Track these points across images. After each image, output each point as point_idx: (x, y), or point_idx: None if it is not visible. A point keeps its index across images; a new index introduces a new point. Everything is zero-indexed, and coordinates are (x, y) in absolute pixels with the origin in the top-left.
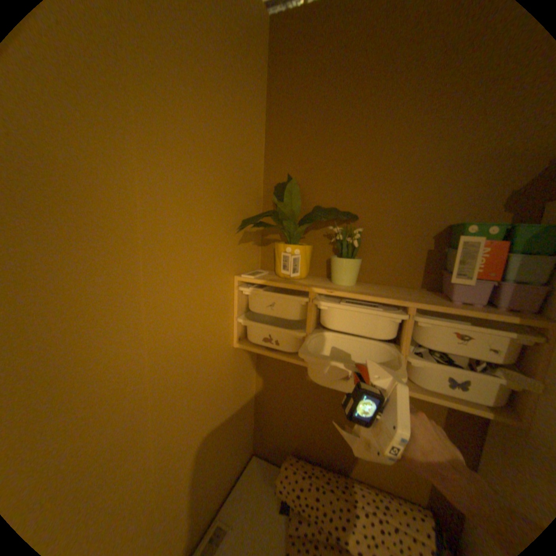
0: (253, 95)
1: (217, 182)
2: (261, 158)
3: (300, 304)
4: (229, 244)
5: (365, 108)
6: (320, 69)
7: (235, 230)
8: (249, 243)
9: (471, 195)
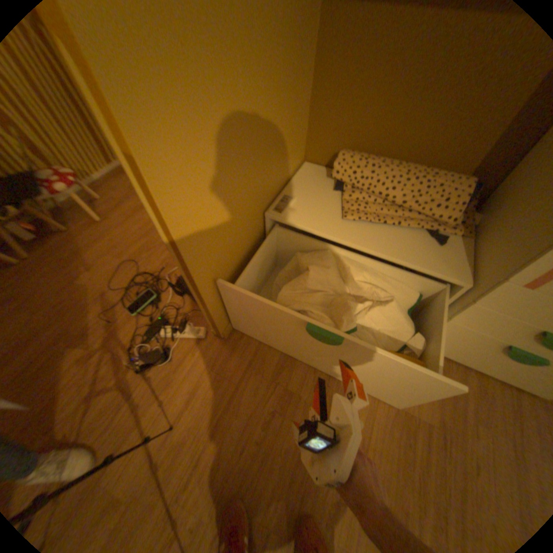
0: None
1: None
2: None
3: None
4: None
5: None
6: None
7: None
8: None
9: None
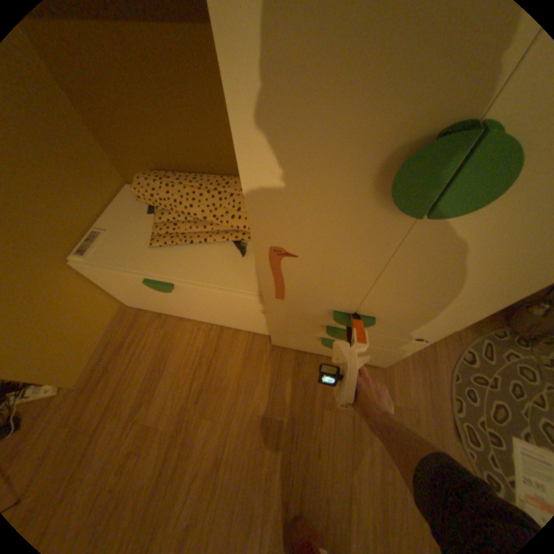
0: None
1: None
2: None
3: None
4: None
5: None
6: None
7: None
8: None
9: None
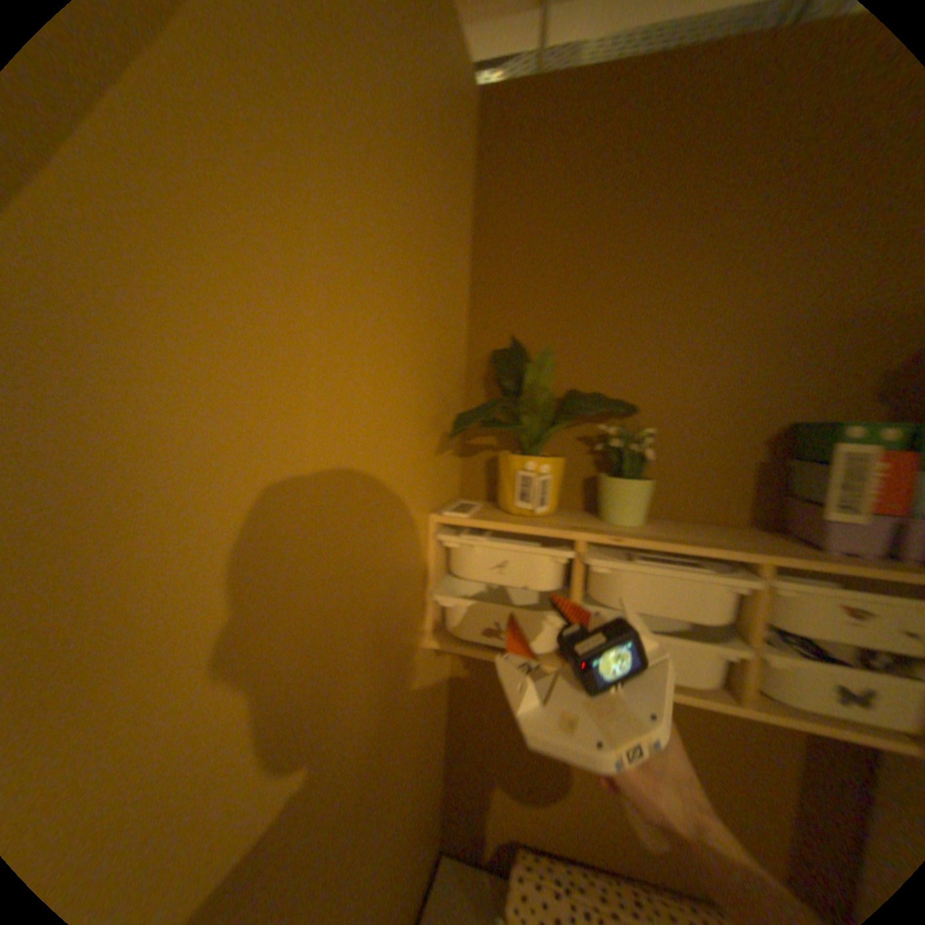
0: (461, 205)
1: (417, 347)
2: (466, 308)
3: (558, 563)
4: (427, 456)
5: (646, 236)
6: (569, 173)
7: (434, 431)
8: (449, 452)
9: (824, 377)
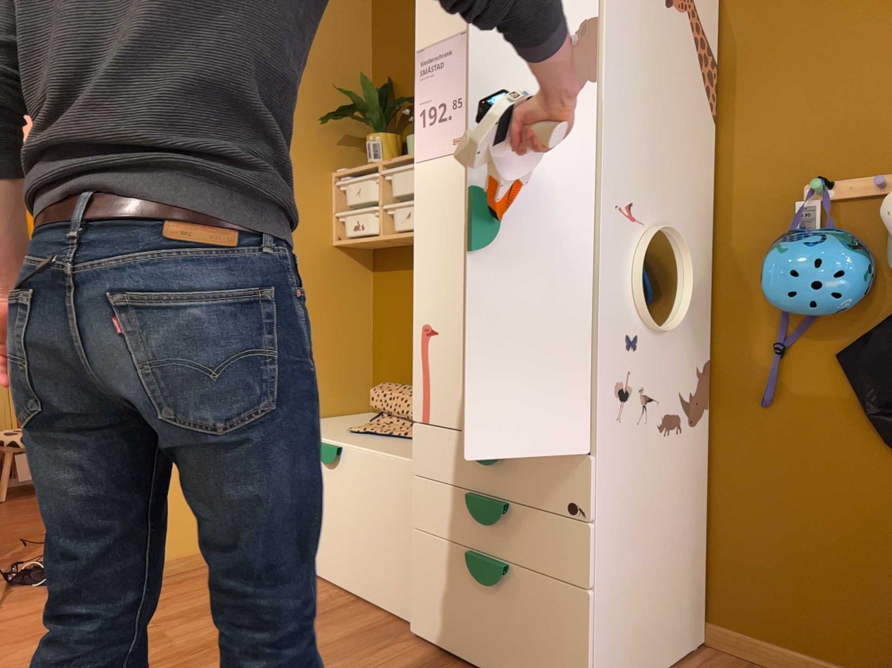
0: (353, 19)
1: (310, 89)
2: (367, 71)
3: (375, 183)
4: (324, 142)
5: None
6: None
7: (331, 131)
8: (352, 148)
9: None
